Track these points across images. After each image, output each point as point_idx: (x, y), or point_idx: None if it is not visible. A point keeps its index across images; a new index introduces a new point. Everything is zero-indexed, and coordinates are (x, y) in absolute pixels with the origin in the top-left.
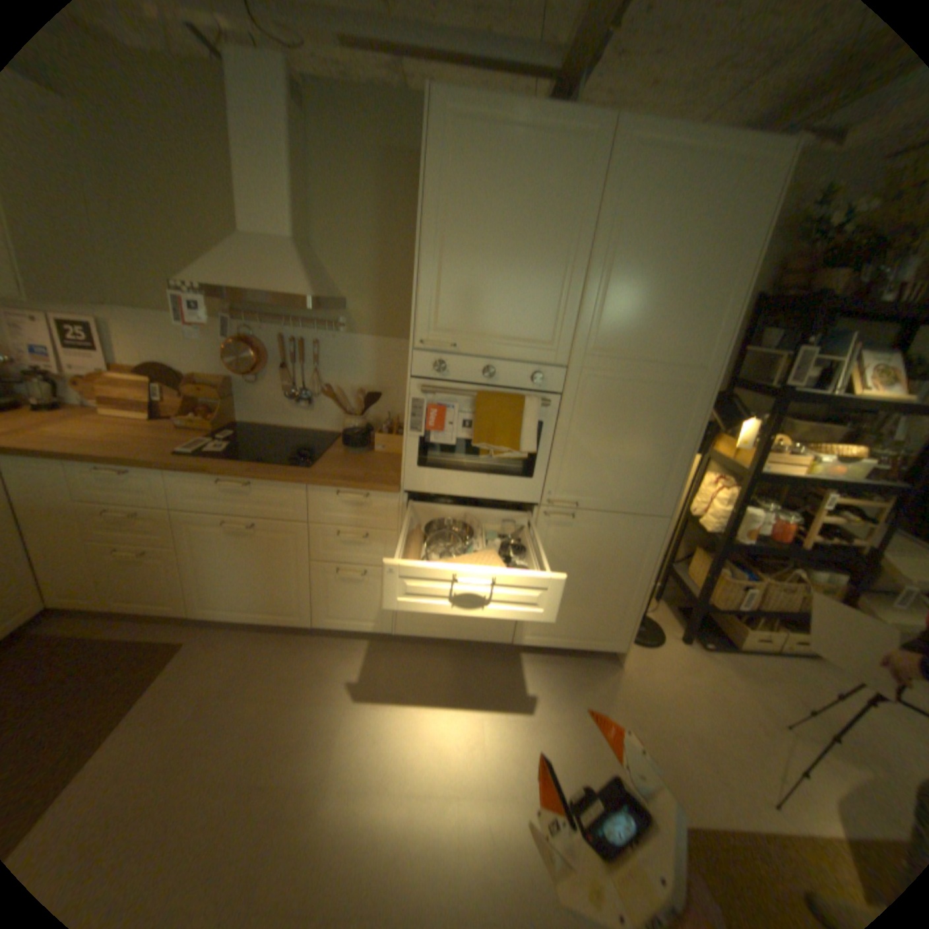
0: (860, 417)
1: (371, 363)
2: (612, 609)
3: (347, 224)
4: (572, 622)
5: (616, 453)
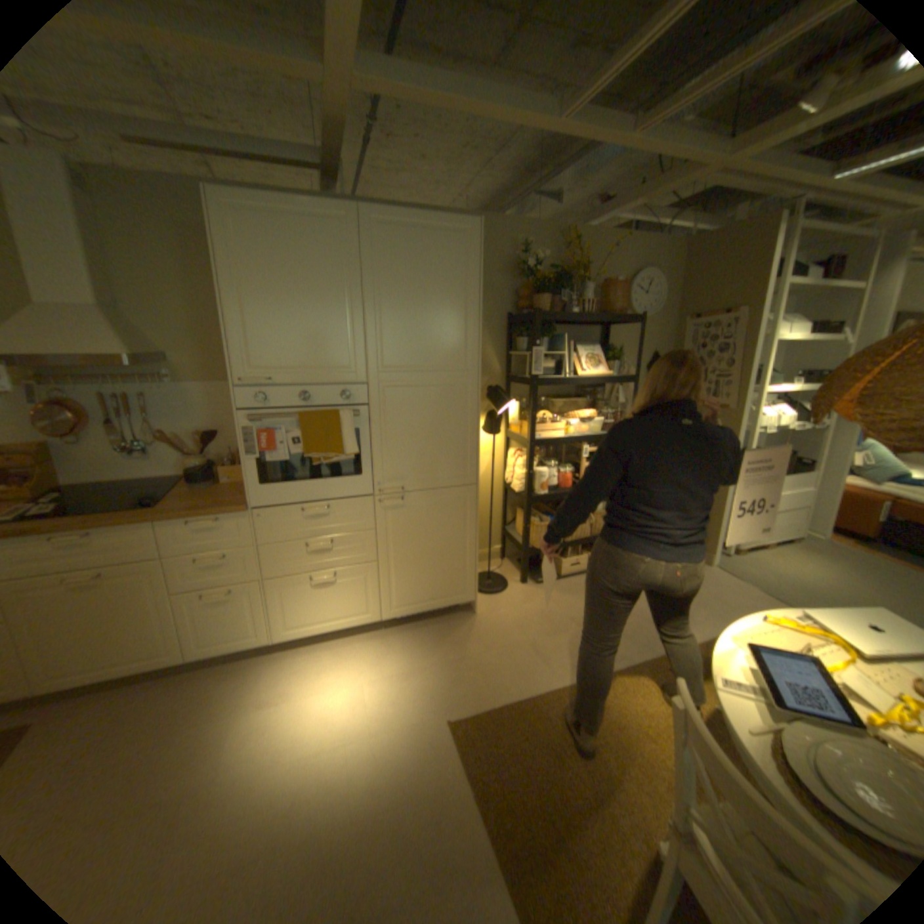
0: (594, 391)
1: (202, 405)
2: (453, 566)
3: (153, 286)
4: (425, 587)
5: (422, 442)
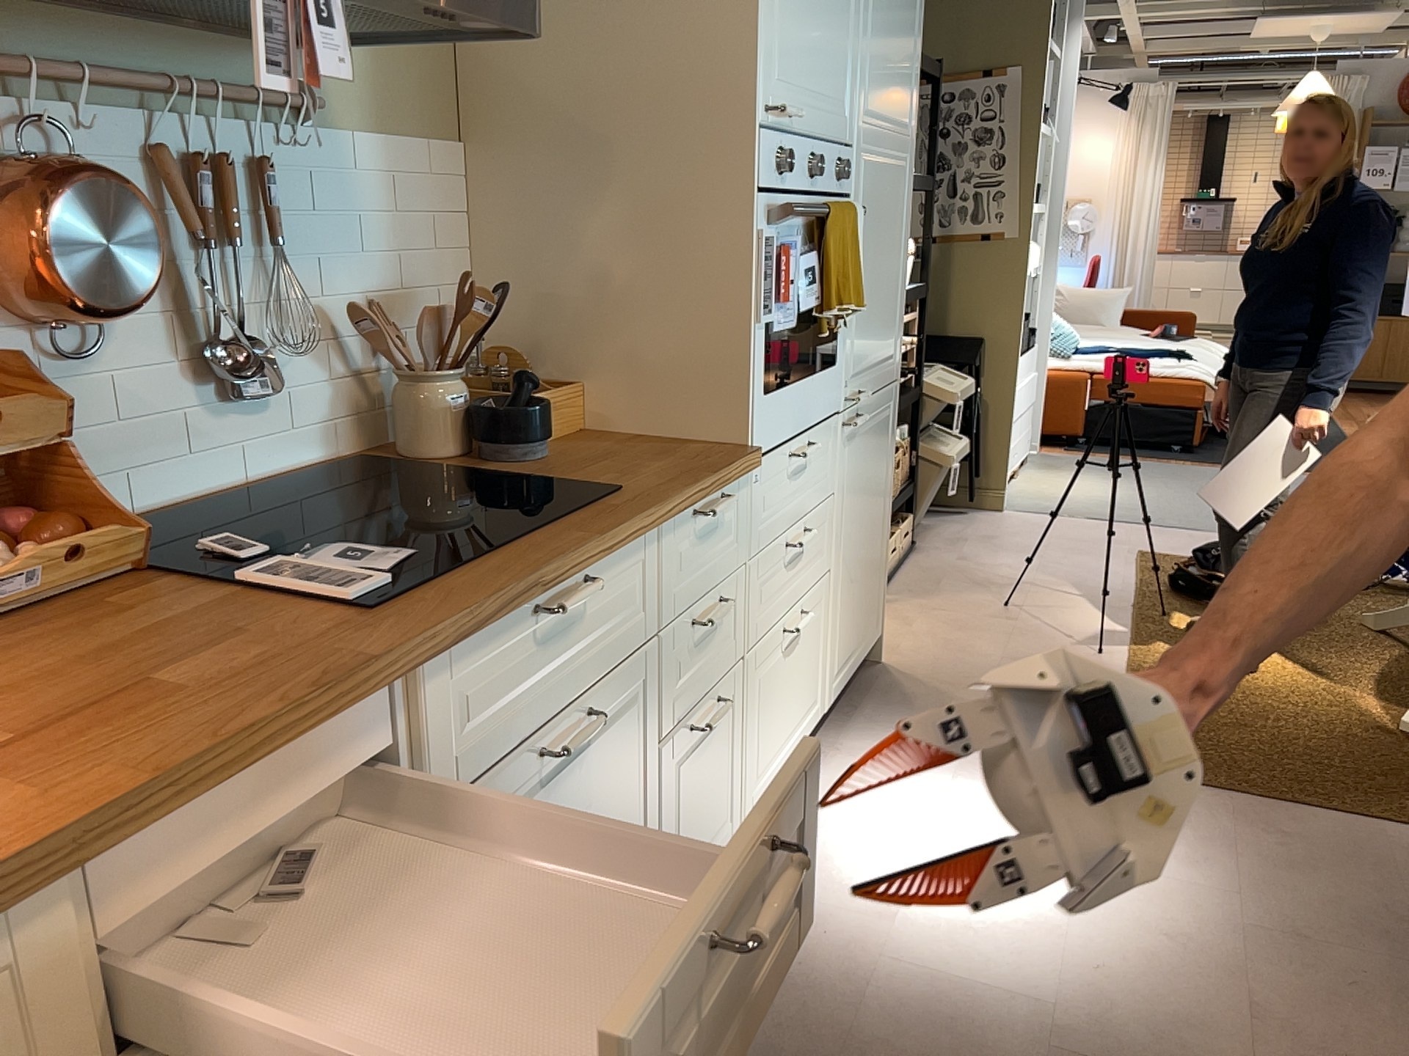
0: None
1: (383, 213)
2: (876, 561)
3: None
4: (858, 614)
5: (878, 286)
